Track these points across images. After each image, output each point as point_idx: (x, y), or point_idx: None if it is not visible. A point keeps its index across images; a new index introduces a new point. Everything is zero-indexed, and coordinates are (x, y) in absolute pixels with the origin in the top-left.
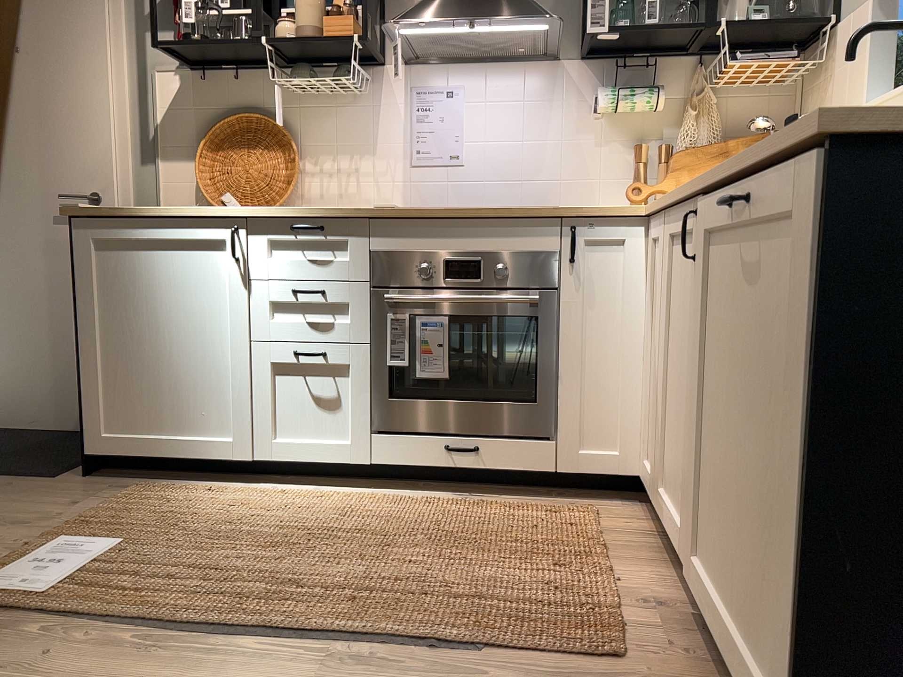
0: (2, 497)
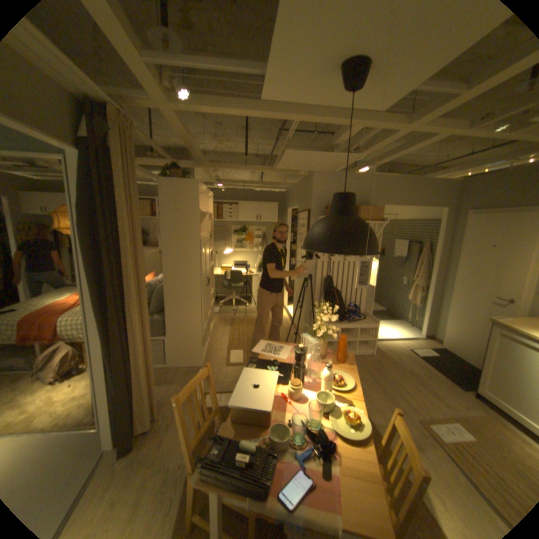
0: (447, 390)
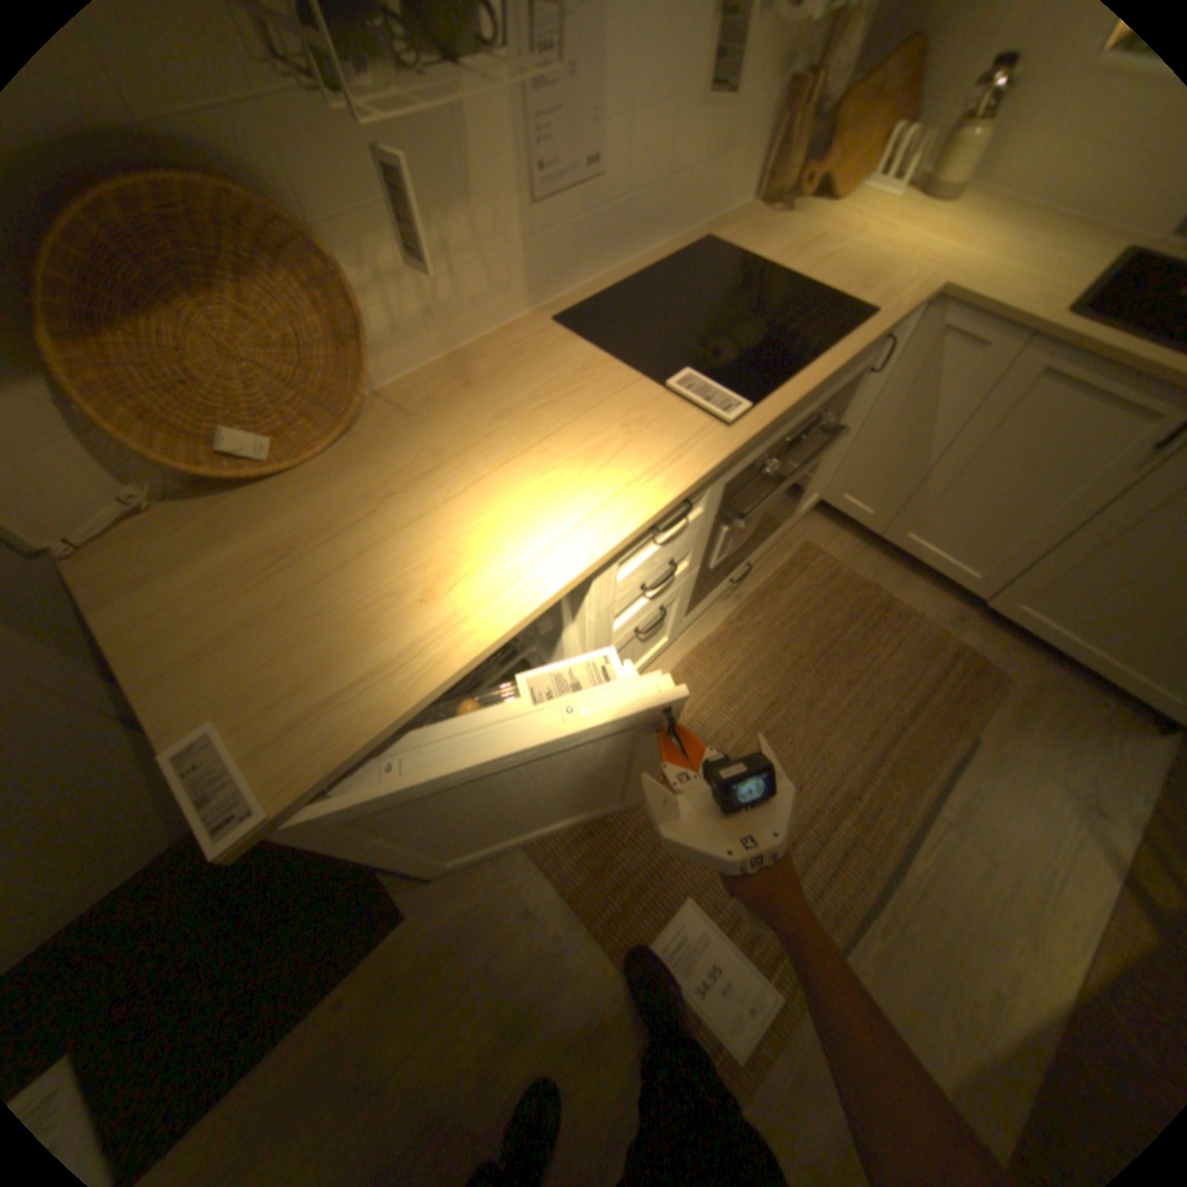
0: (434, 996)
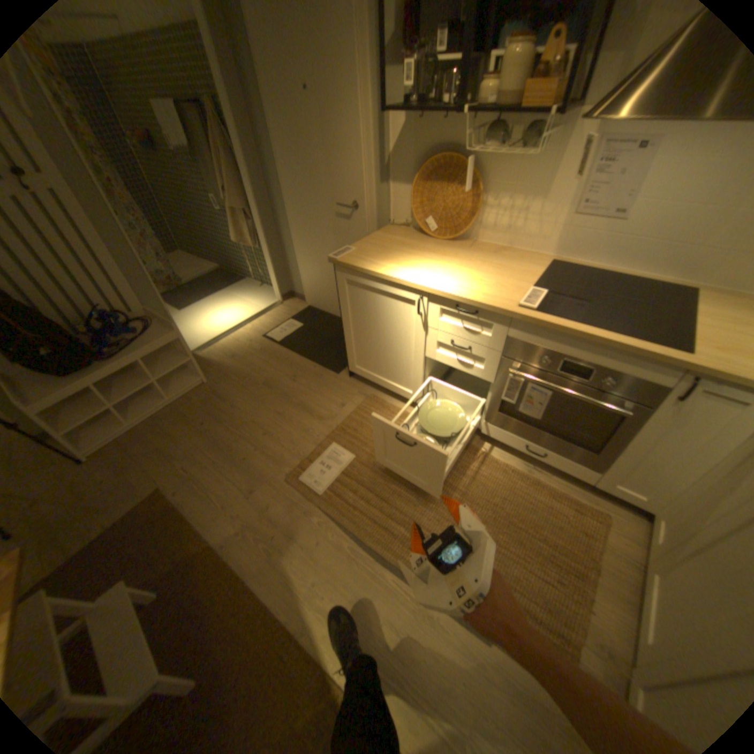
0: (317, 387)
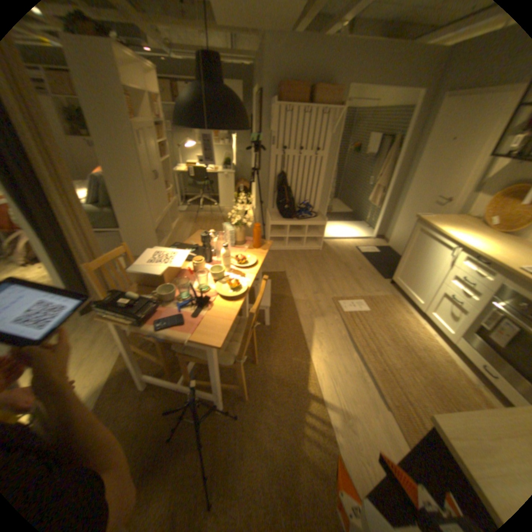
0: (369, 278)
